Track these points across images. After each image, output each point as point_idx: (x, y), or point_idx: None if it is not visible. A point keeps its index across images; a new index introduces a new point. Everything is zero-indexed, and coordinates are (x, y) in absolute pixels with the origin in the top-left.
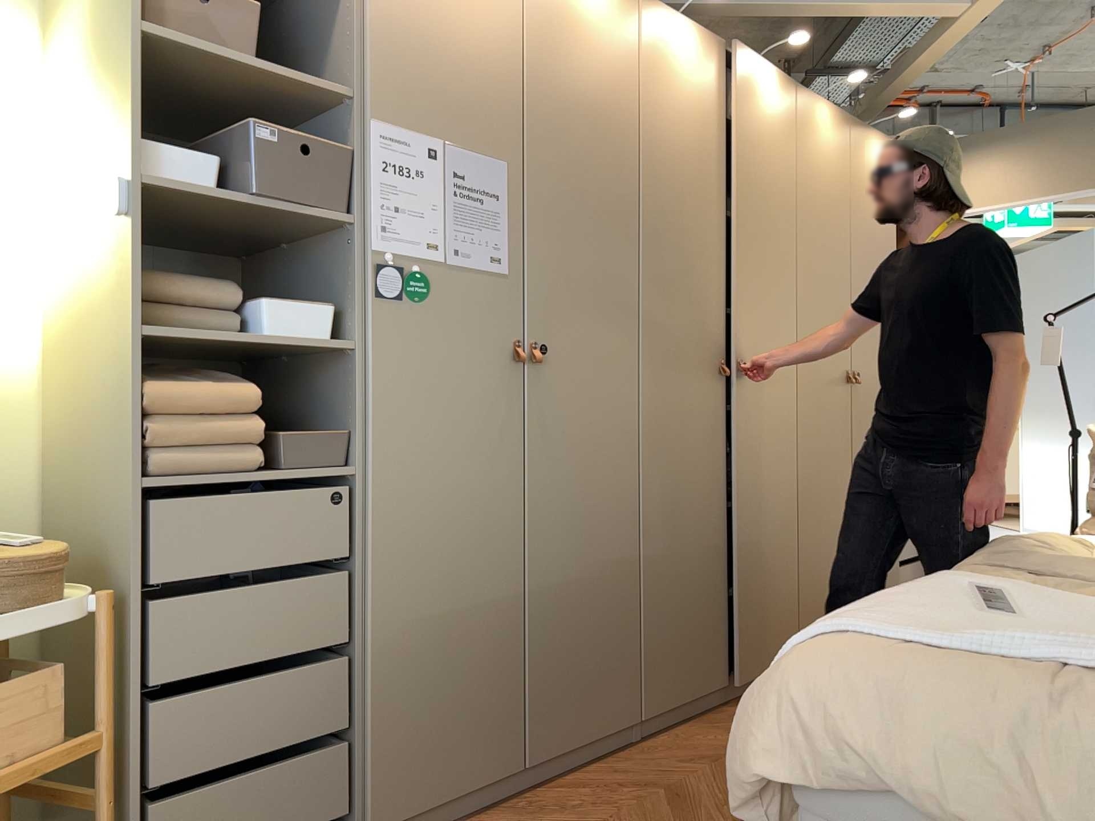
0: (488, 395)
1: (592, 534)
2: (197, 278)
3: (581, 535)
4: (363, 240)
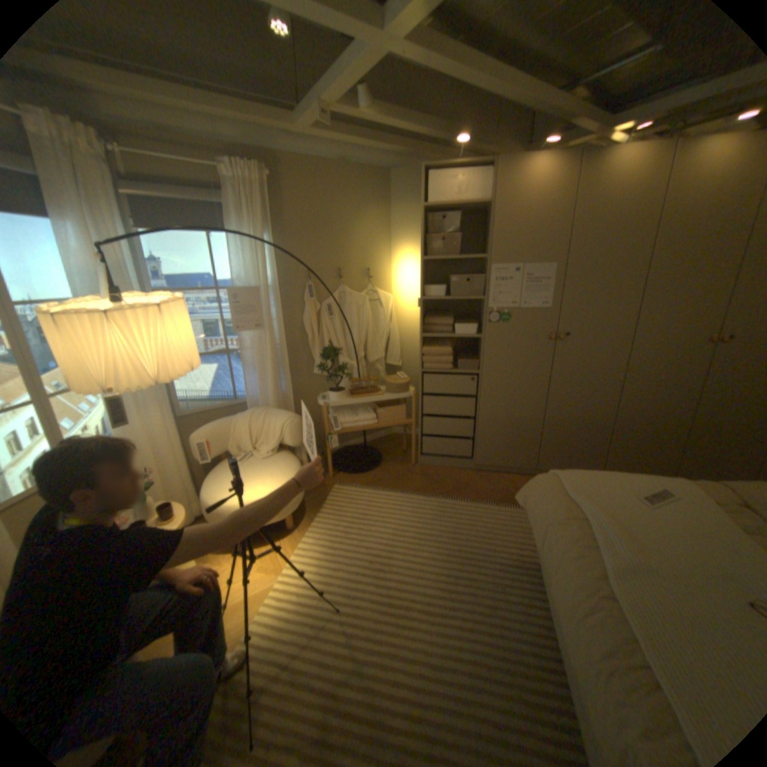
0: (534, 352)
1: (584, 404)
2: (442, 317)
3: (577, 404)
4: (486, 304)
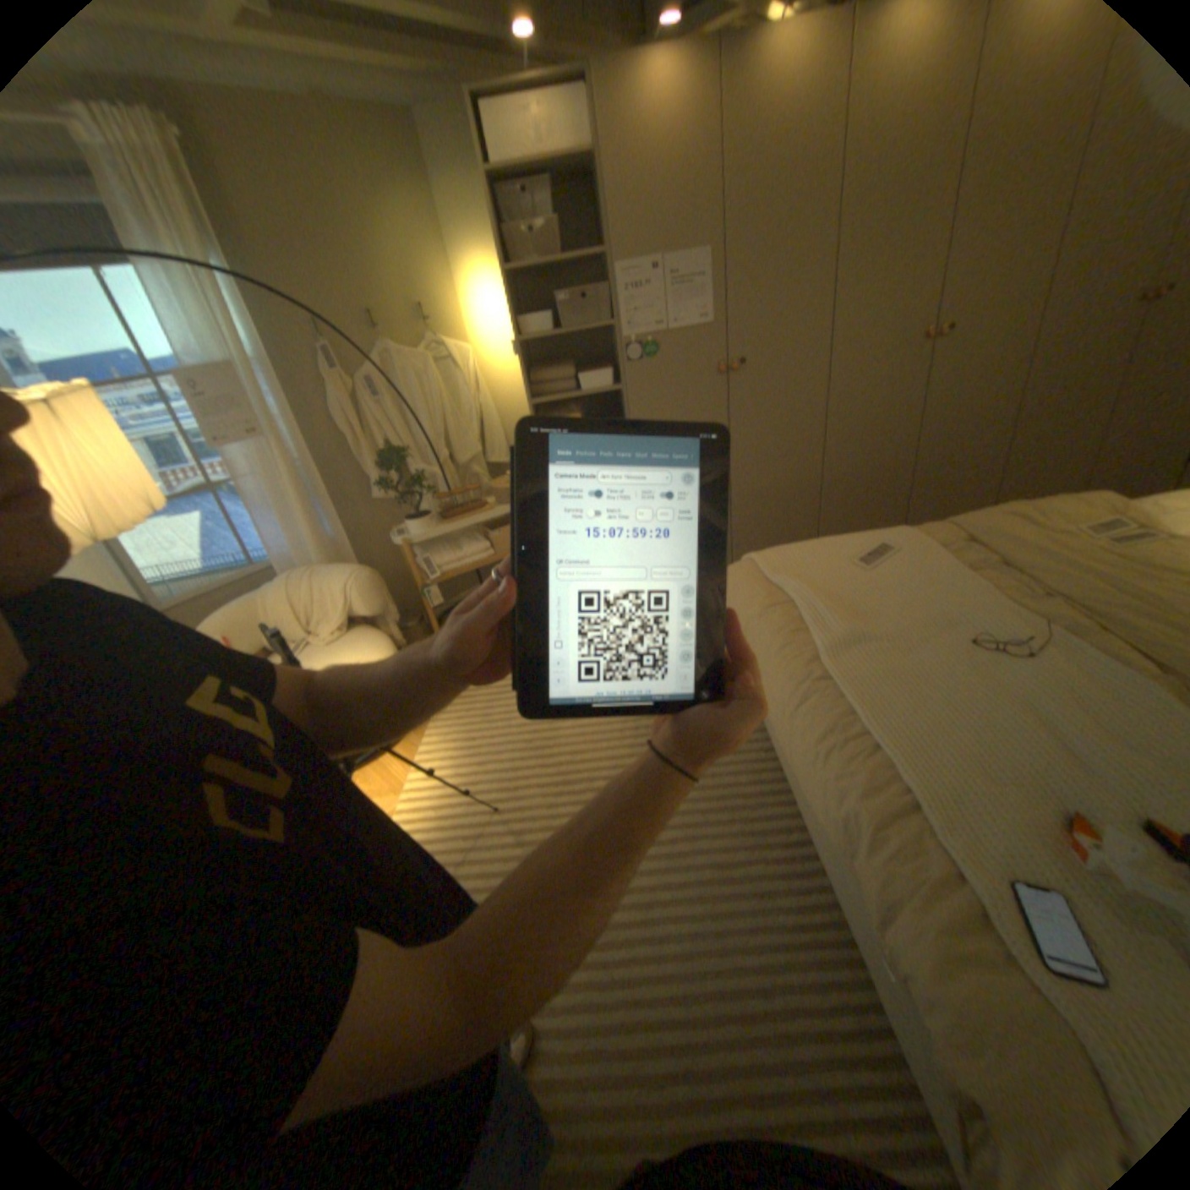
0: (700, 397)
1: (779, 463)
2: (556, 368)
3: (769, 464)
4: (618, 333)
